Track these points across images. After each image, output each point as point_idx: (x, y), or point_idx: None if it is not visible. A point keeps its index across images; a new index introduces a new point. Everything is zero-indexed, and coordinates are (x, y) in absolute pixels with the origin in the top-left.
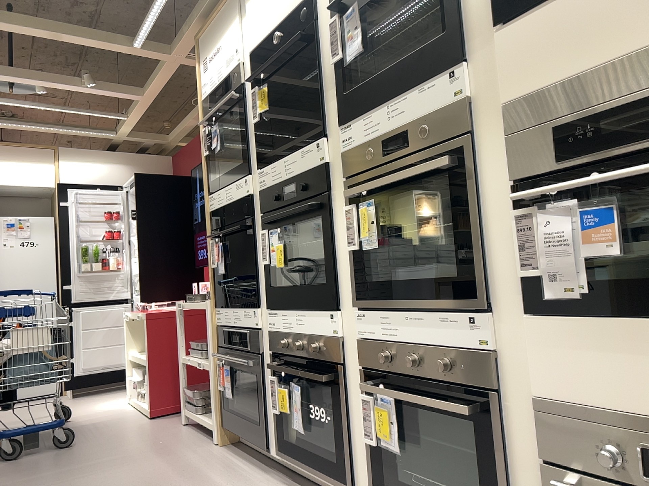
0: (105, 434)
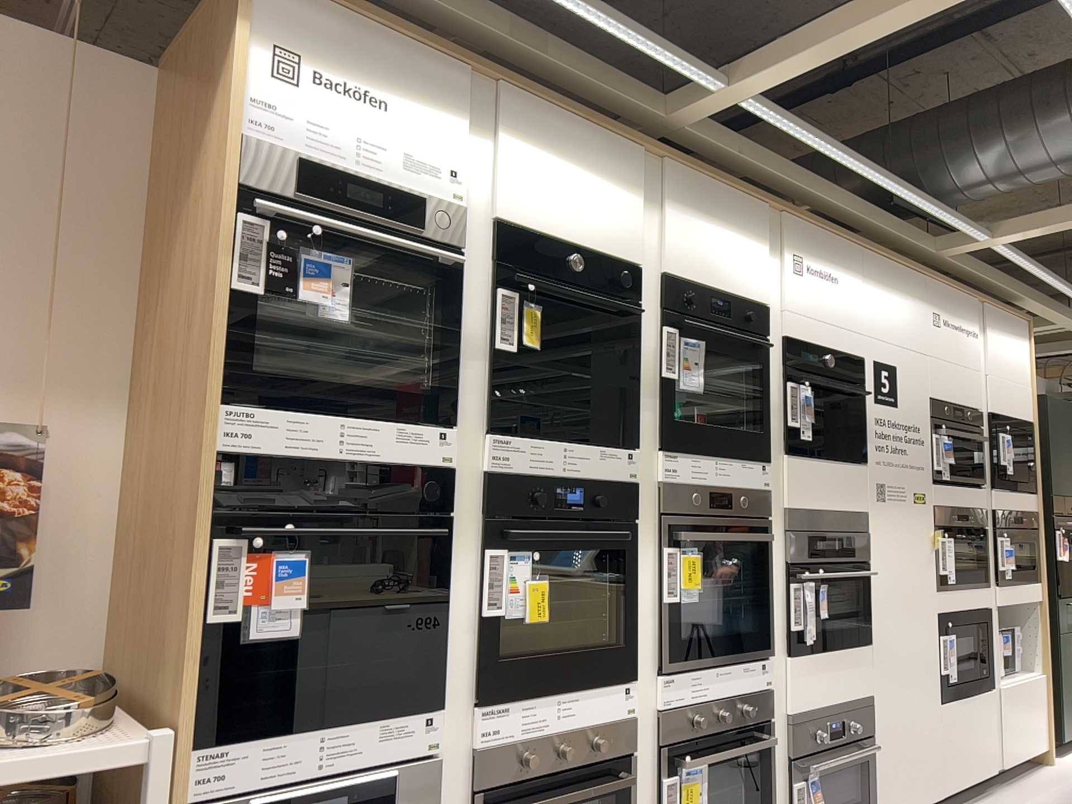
0: None
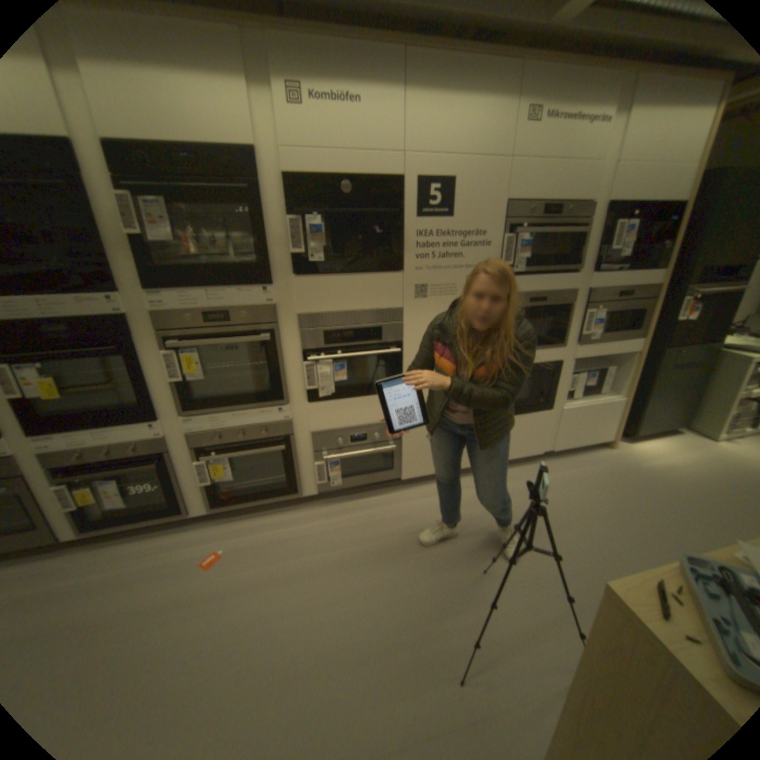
0: None
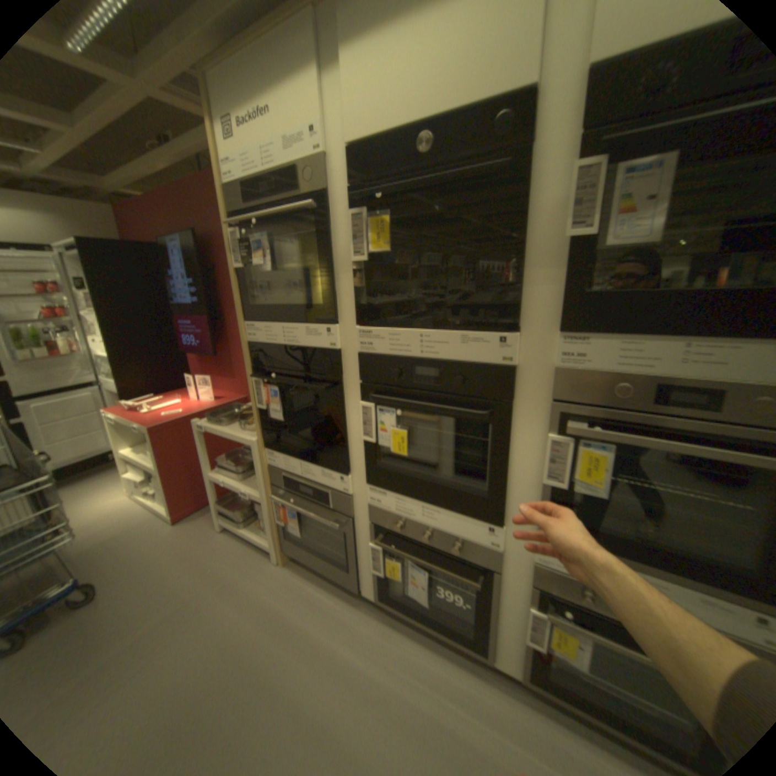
0: (128, 566)
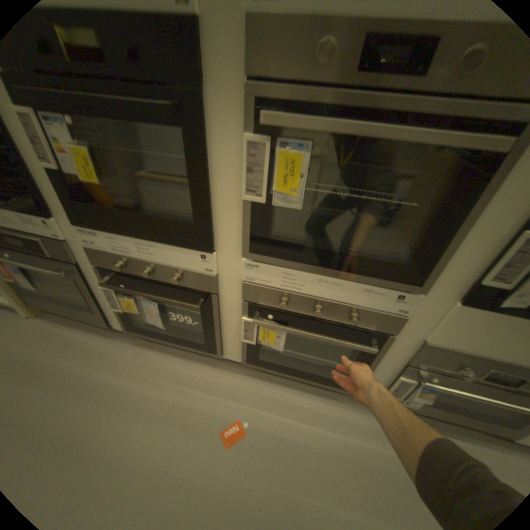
0: None
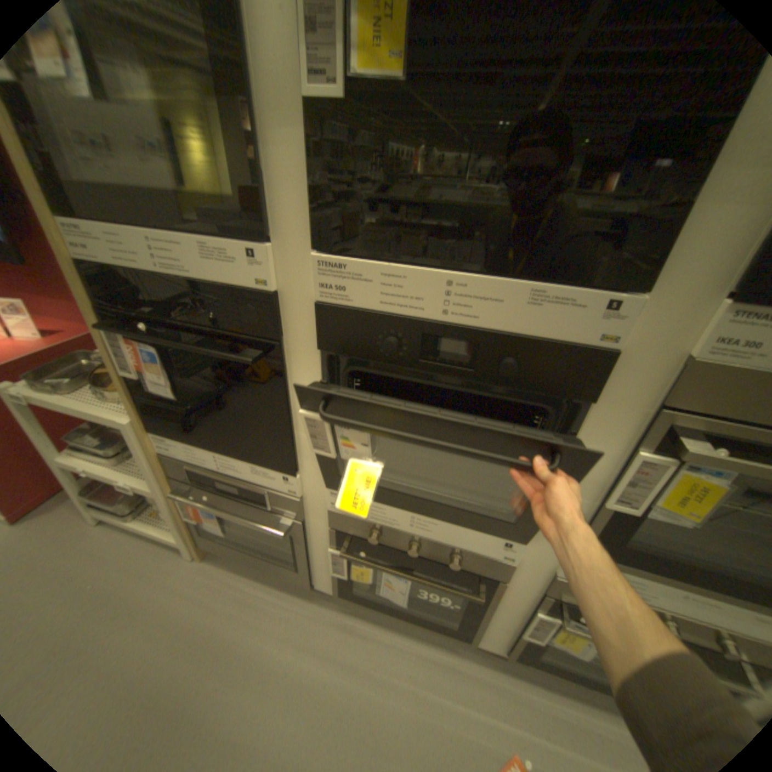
0: None
